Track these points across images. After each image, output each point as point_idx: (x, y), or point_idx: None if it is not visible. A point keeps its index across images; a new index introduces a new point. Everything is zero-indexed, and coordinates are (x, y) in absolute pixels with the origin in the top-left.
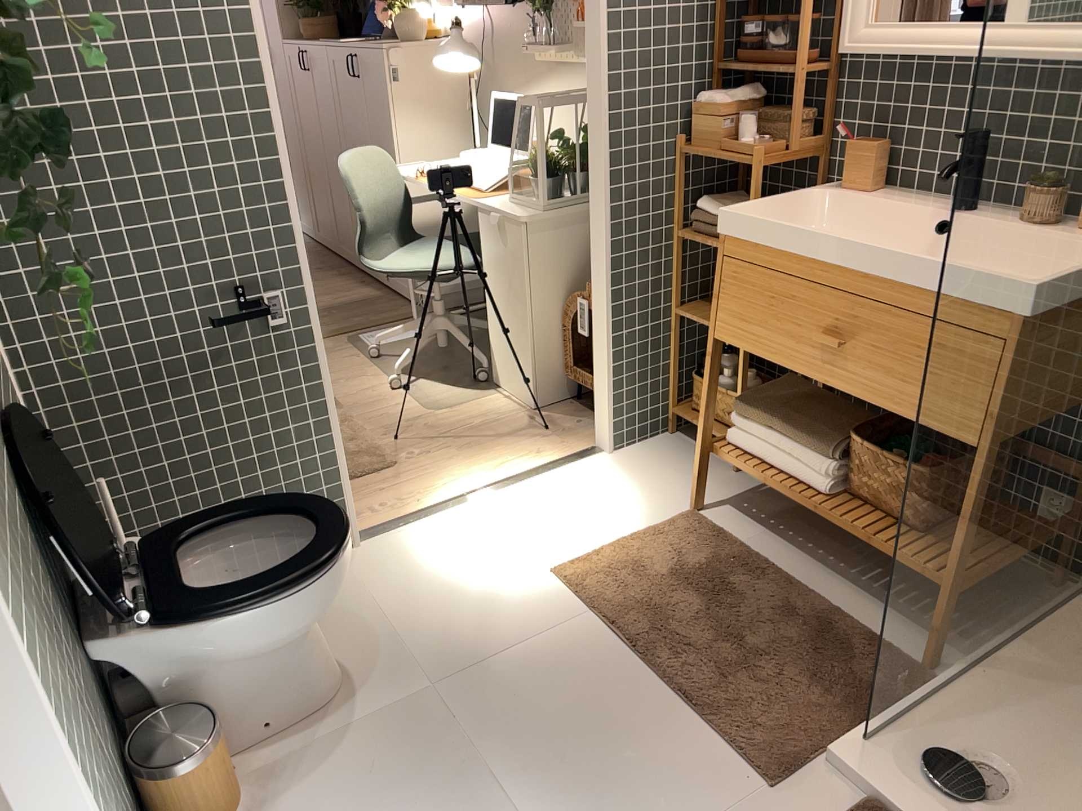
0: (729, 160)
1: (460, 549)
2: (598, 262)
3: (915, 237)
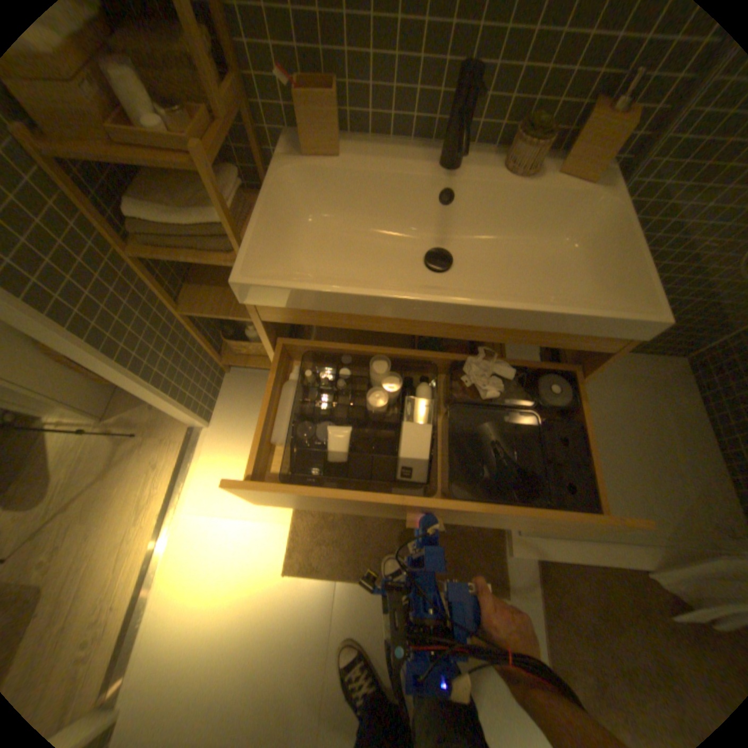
0: (141, 160)
1: (198, 625)
2: (62, 351)
3: (410, 200)
